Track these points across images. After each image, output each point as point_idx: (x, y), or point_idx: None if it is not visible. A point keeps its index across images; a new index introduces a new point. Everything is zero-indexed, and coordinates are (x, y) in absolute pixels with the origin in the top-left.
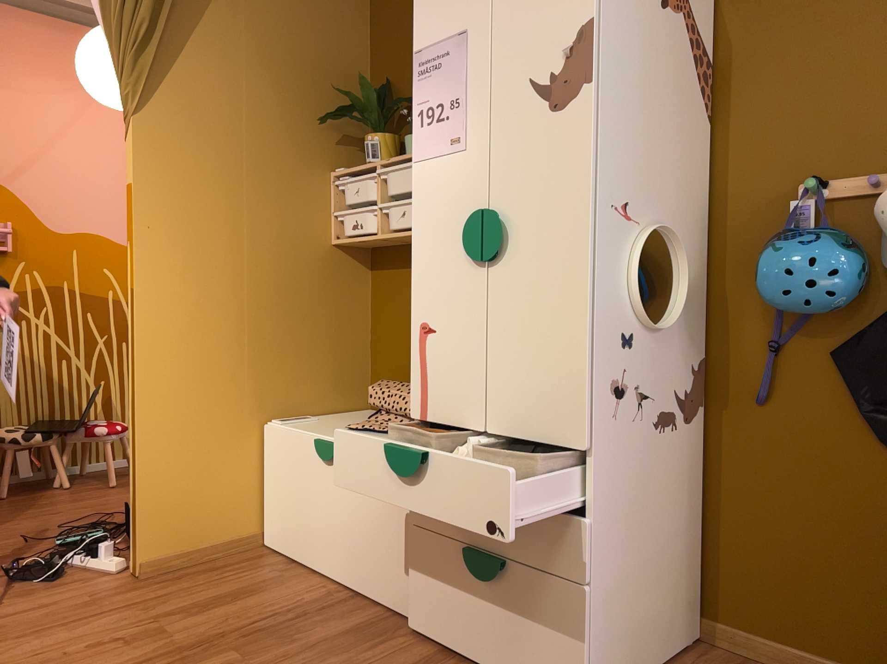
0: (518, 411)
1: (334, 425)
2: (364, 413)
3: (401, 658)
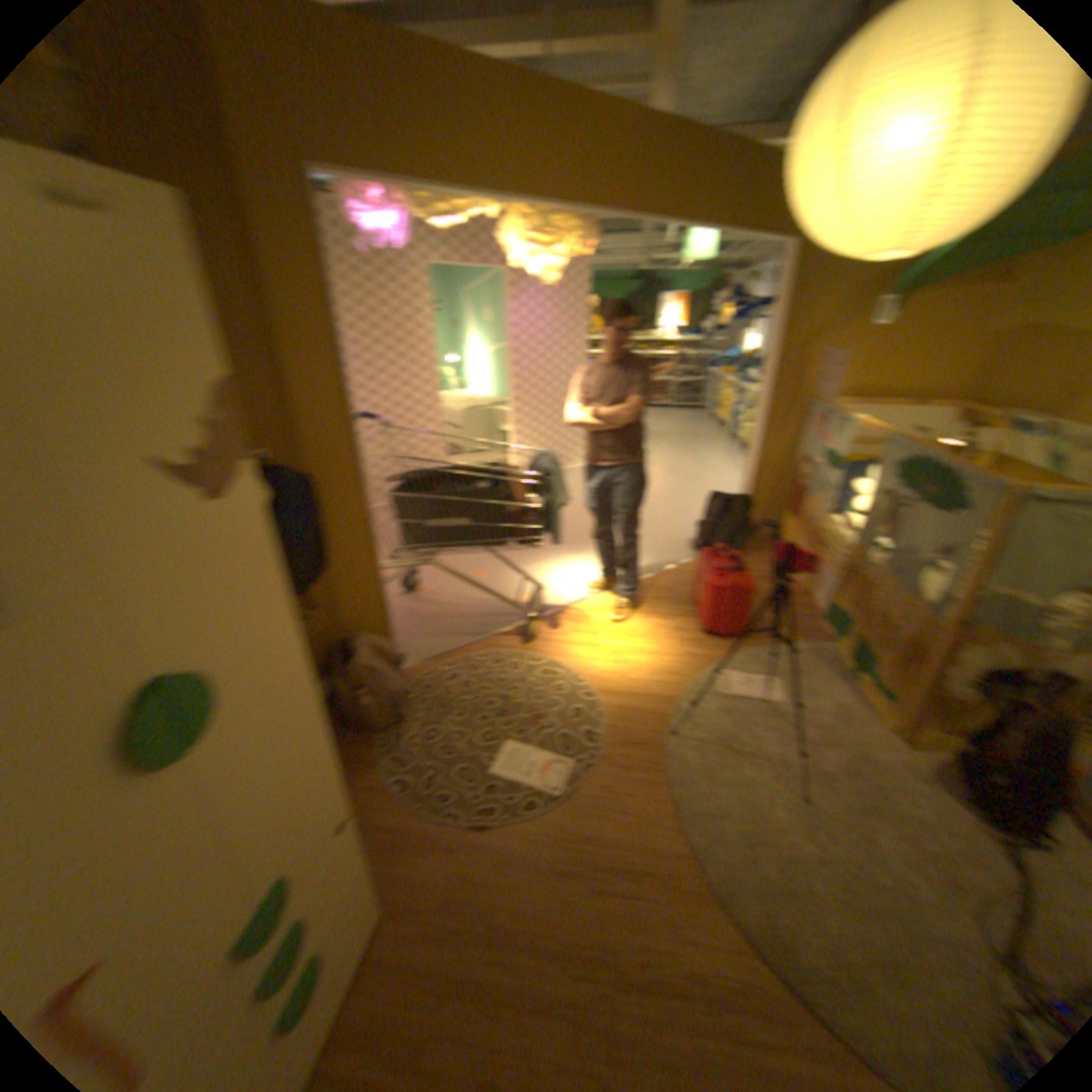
0: (287, 835)
1: None
2: None
3: None
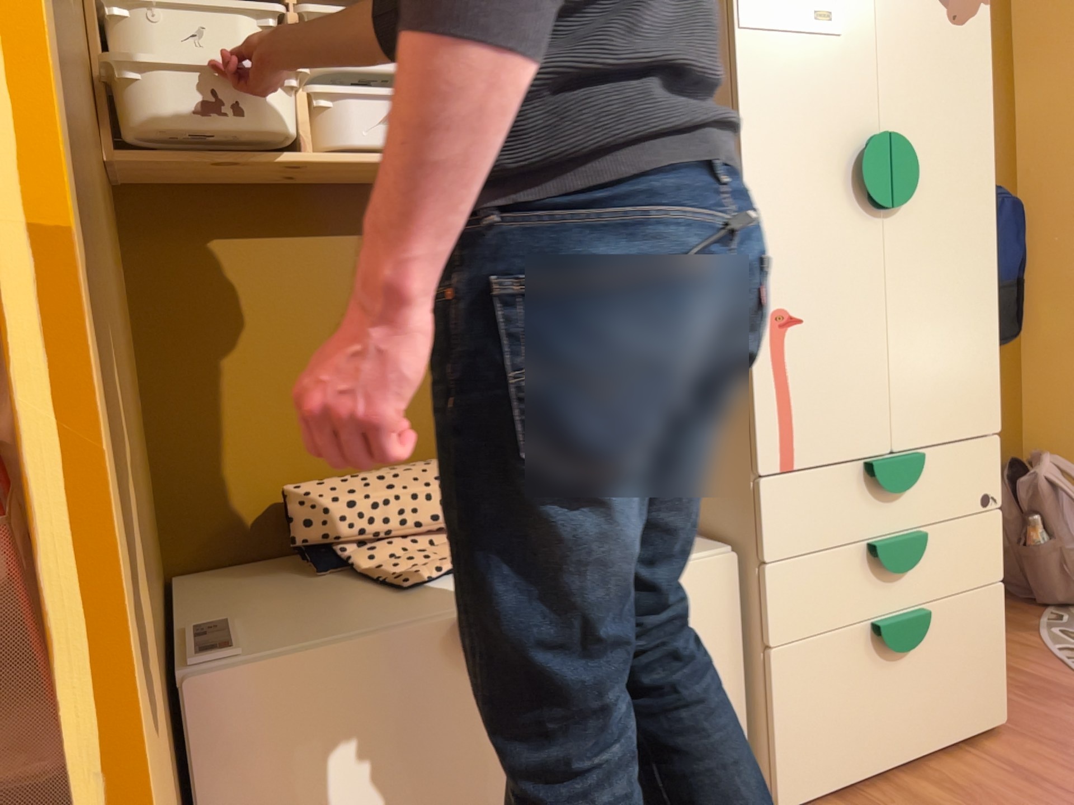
0: (932, 410)
1: (335, 604)
2: (216, 580)
3: None
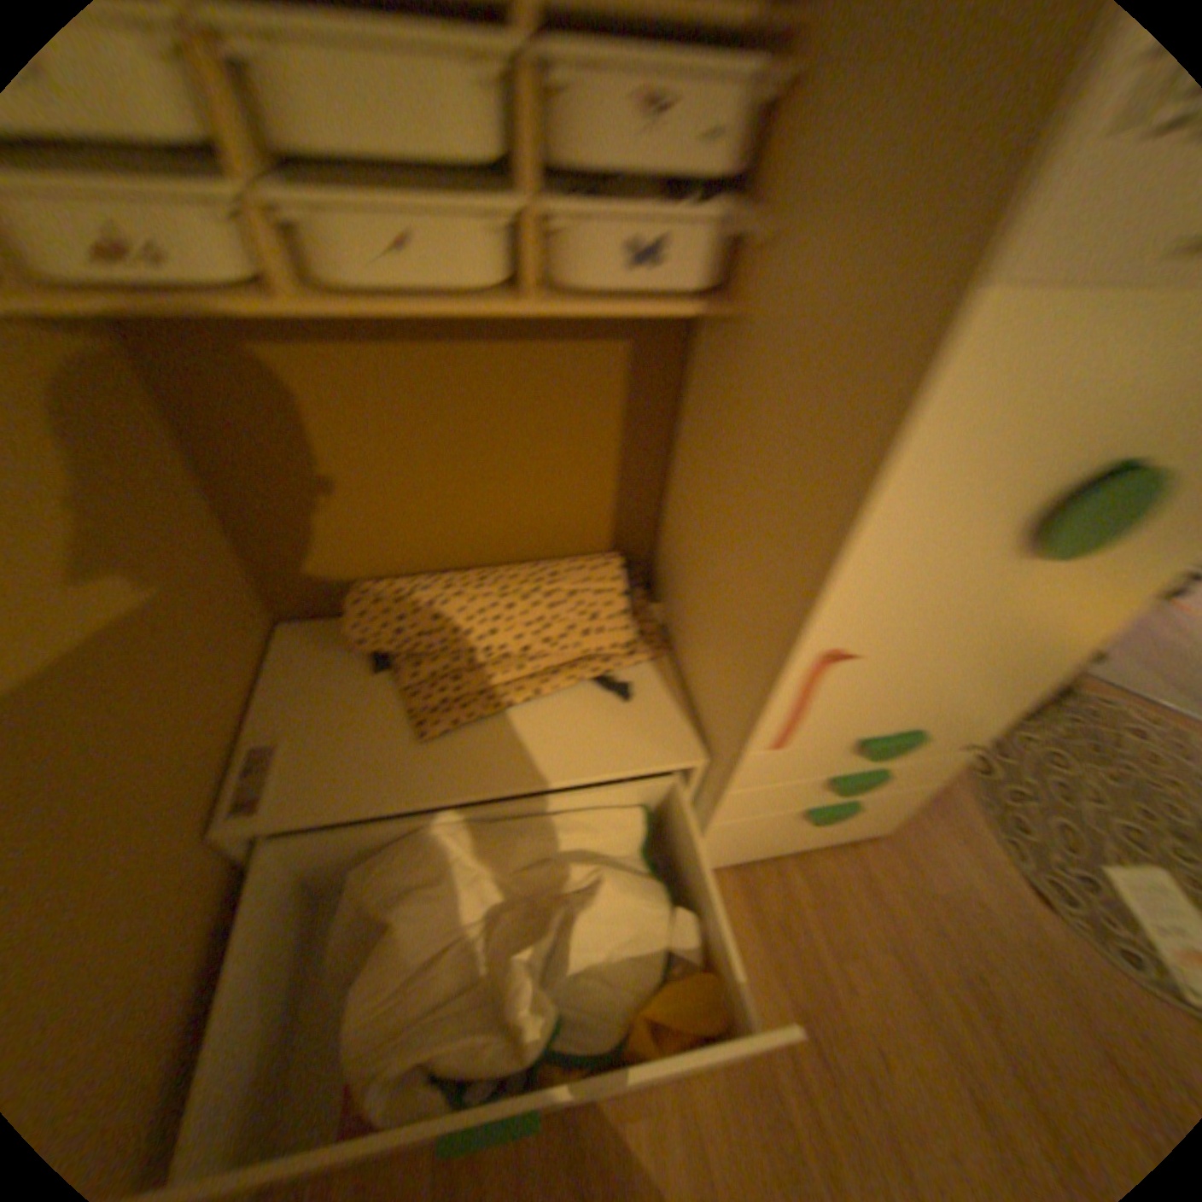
0: (962, 705)
1: (366, 737)
2: (303, 643)
3: (731, 912)
